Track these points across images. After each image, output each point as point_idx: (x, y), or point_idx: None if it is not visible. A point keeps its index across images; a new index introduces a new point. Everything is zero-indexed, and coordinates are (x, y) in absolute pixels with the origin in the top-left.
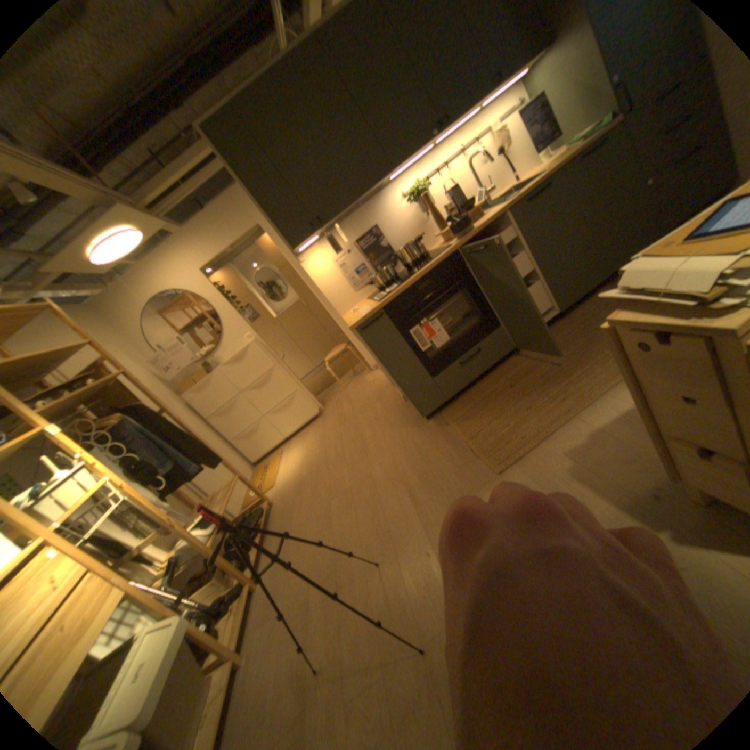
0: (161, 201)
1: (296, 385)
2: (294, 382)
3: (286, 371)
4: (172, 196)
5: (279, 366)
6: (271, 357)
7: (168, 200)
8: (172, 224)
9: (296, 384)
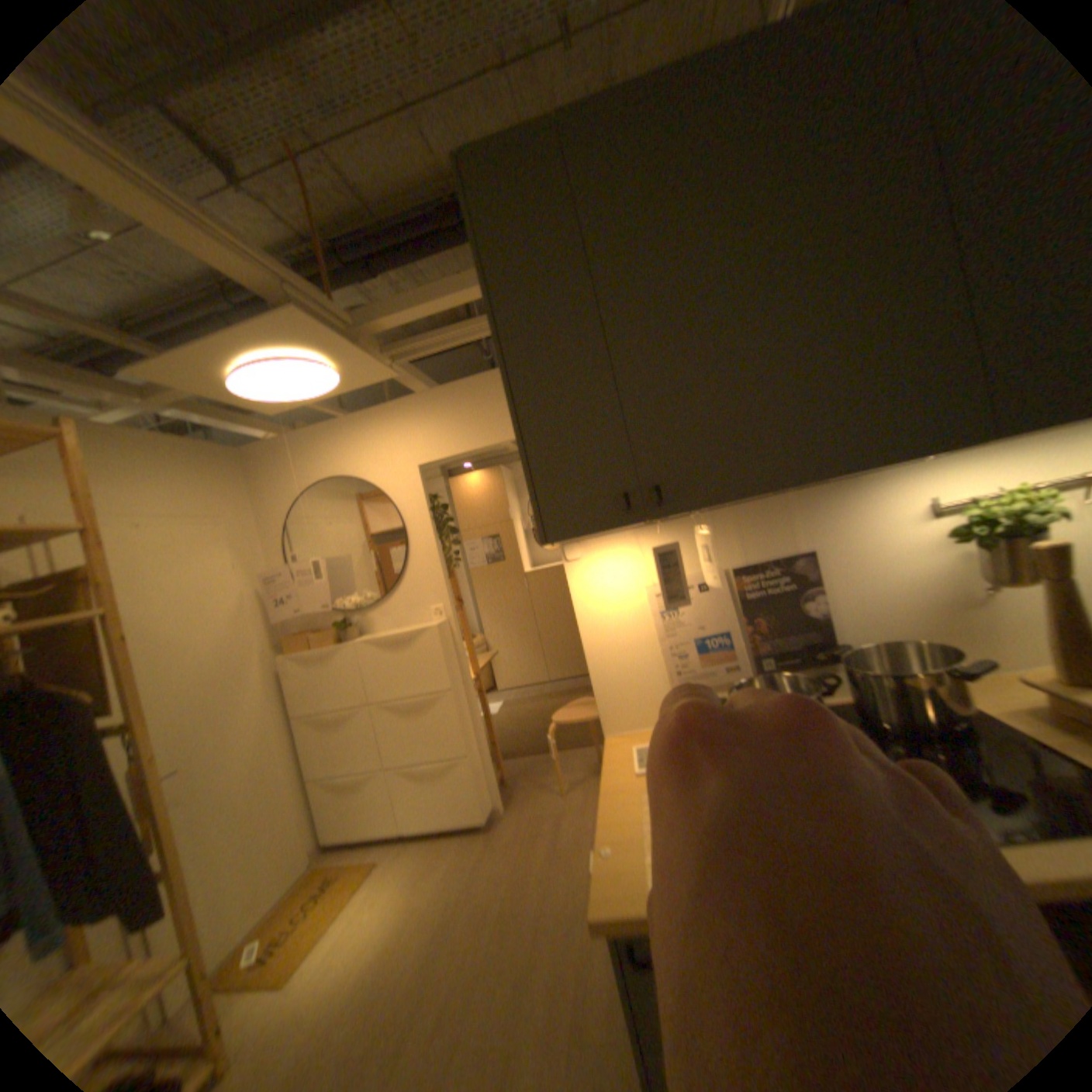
0: (411, 341)
1: (474, 745)
2: (472, 737)
3: (469, 708)
4: (432, 340)
5: (462, 694)
6: (457, 669)
7: (424, 343)
8: (425, 384)
9: (475, 744)
